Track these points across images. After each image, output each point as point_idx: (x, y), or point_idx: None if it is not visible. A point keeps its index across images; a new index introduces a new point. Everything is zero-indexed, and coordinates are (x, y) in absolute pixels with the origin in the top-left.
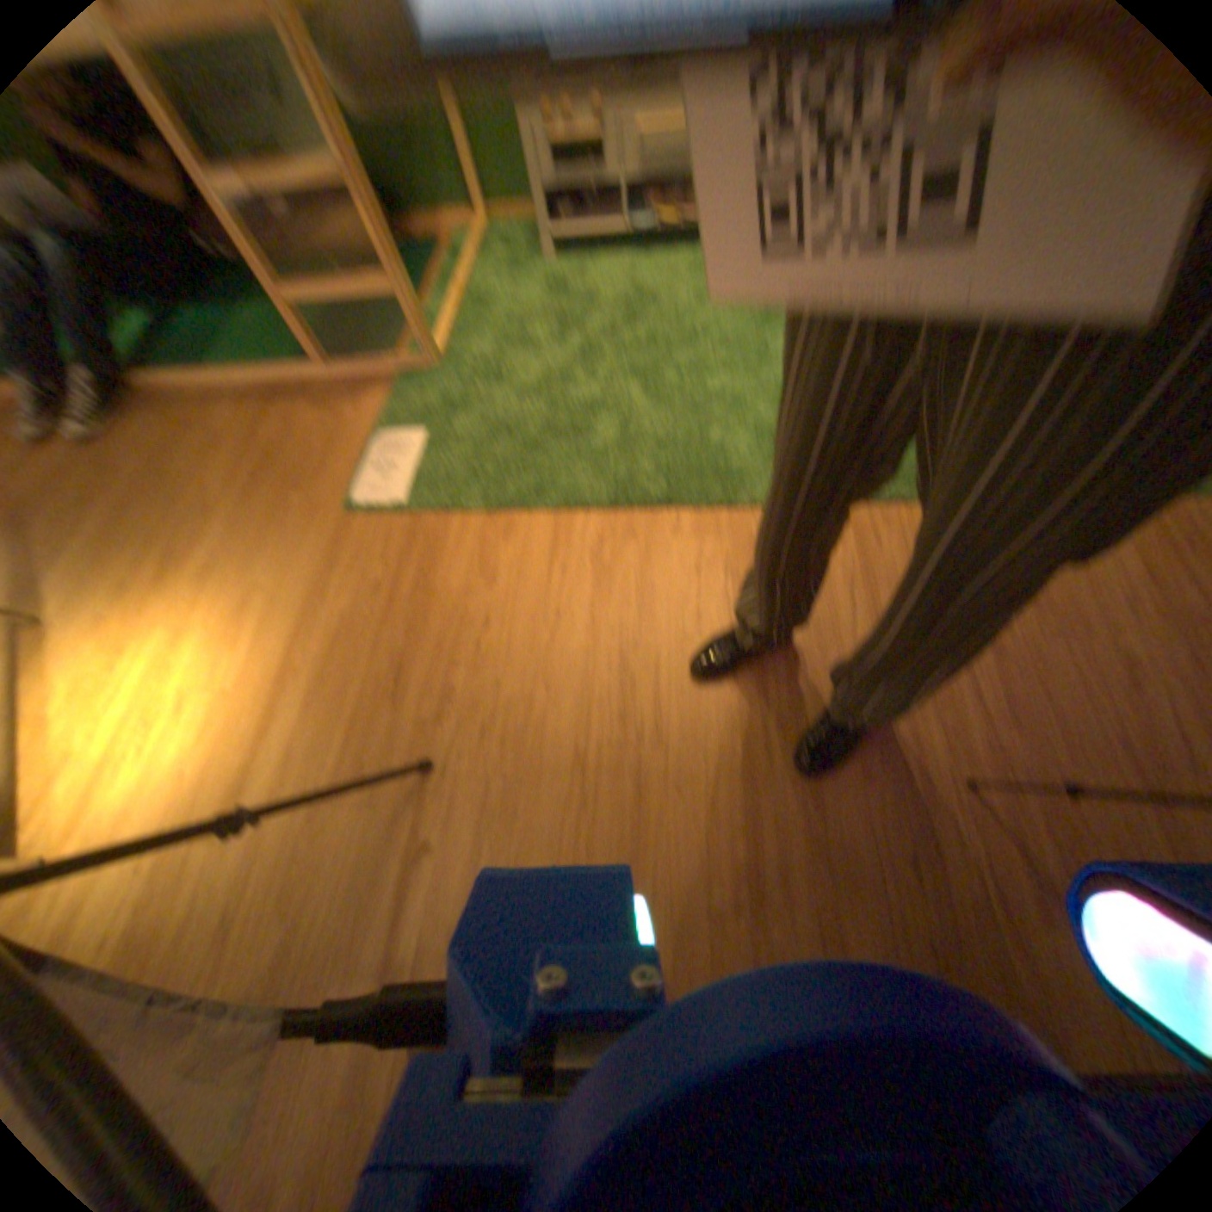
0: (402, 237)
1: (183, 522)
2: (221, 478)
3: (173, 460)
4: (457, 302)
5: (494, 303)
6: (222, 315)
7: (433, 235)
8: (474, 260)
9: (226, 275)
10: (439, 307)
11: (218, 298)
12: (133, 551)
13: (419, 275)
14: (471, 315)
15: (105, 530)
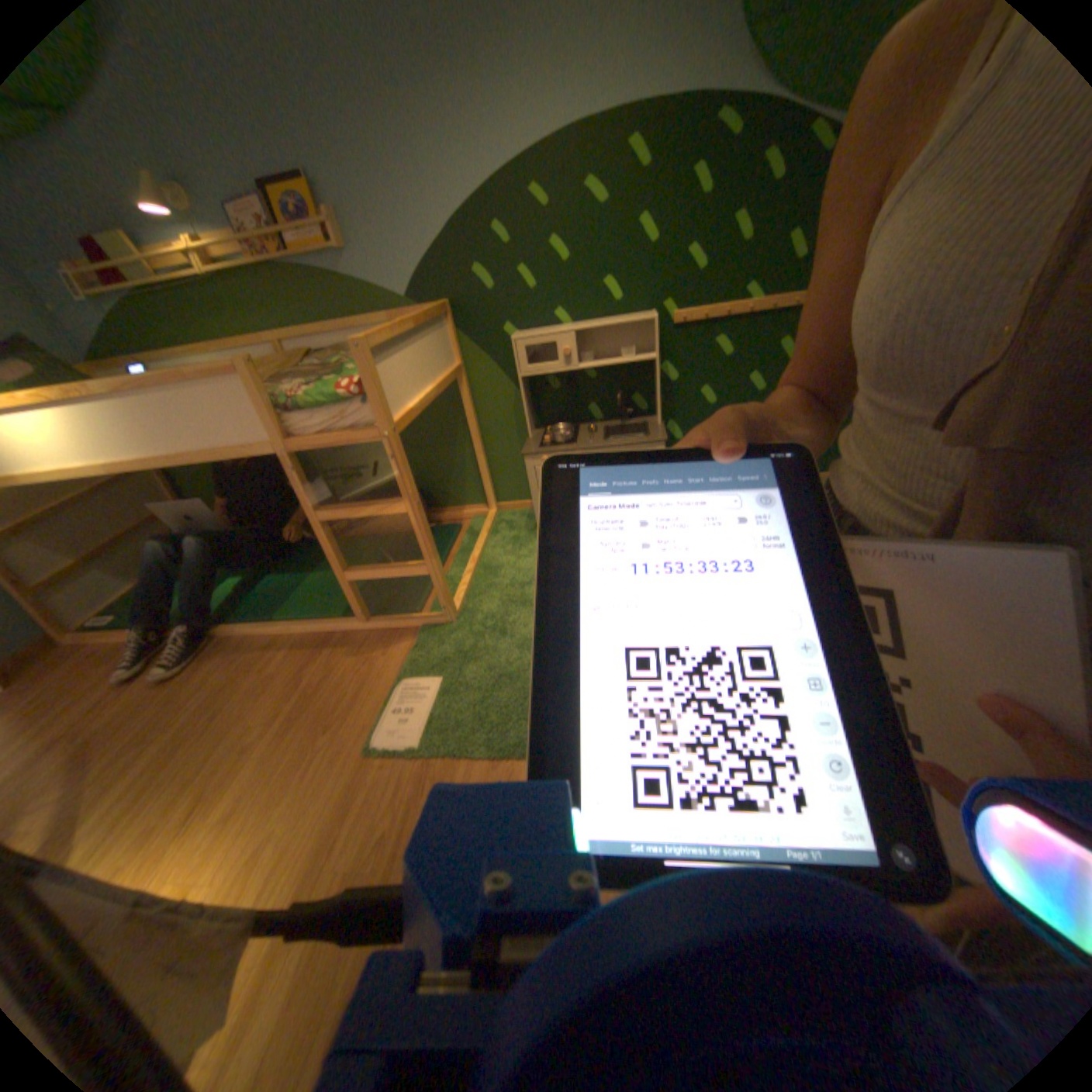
0: (436, 525)
1: (223, 768)
2: (265, 723)
3: (229, 706)
4: (473, 573)
5: (502, 573)
6: (297, 583)
7: (458, 524)
8: (487, 542)
9: (307, 554)
10: (460, 578)
11: (297, 571)
12: (172, 798)
13: (446, 553)
14: (484, 583)
15: (154, 775)
